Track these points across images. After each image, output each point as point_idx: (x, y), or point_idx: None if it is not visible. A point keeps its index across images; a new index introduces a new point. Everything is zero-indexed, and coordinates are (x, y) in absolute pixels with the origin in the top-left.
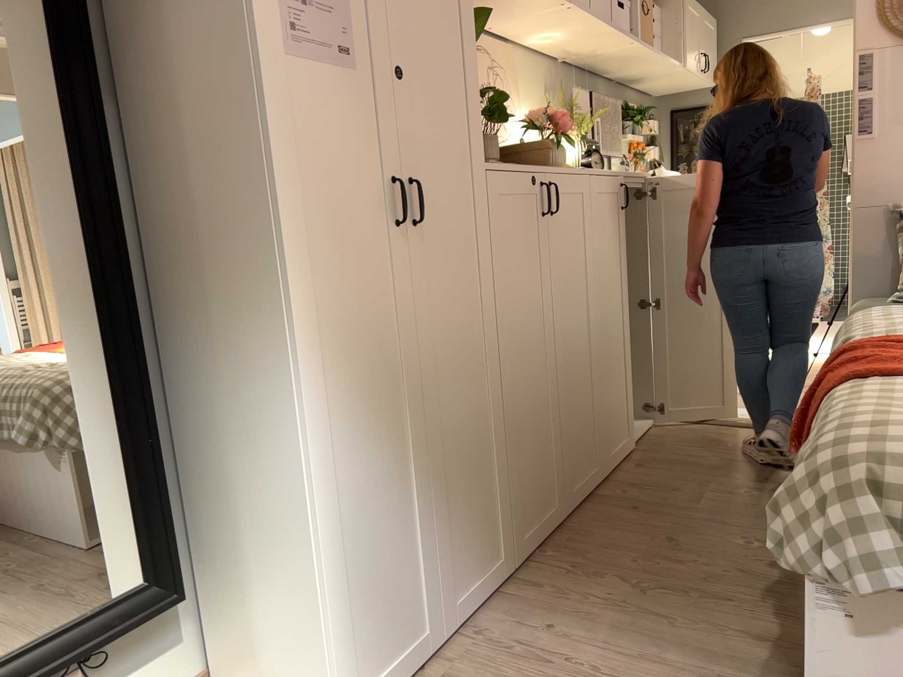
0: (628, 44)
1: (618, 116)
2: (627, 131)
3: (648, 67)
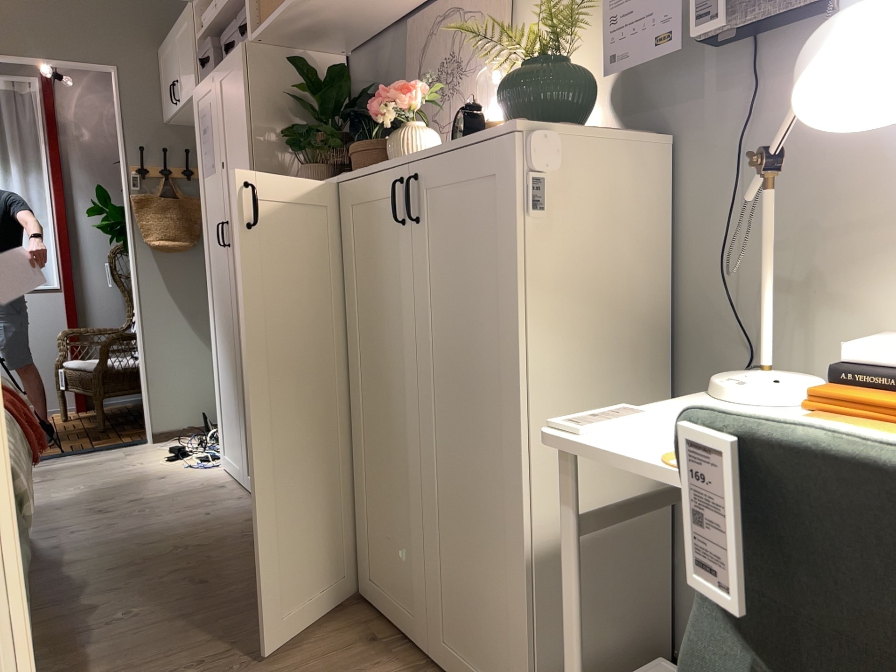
0: None
1: None
2: None
3: None
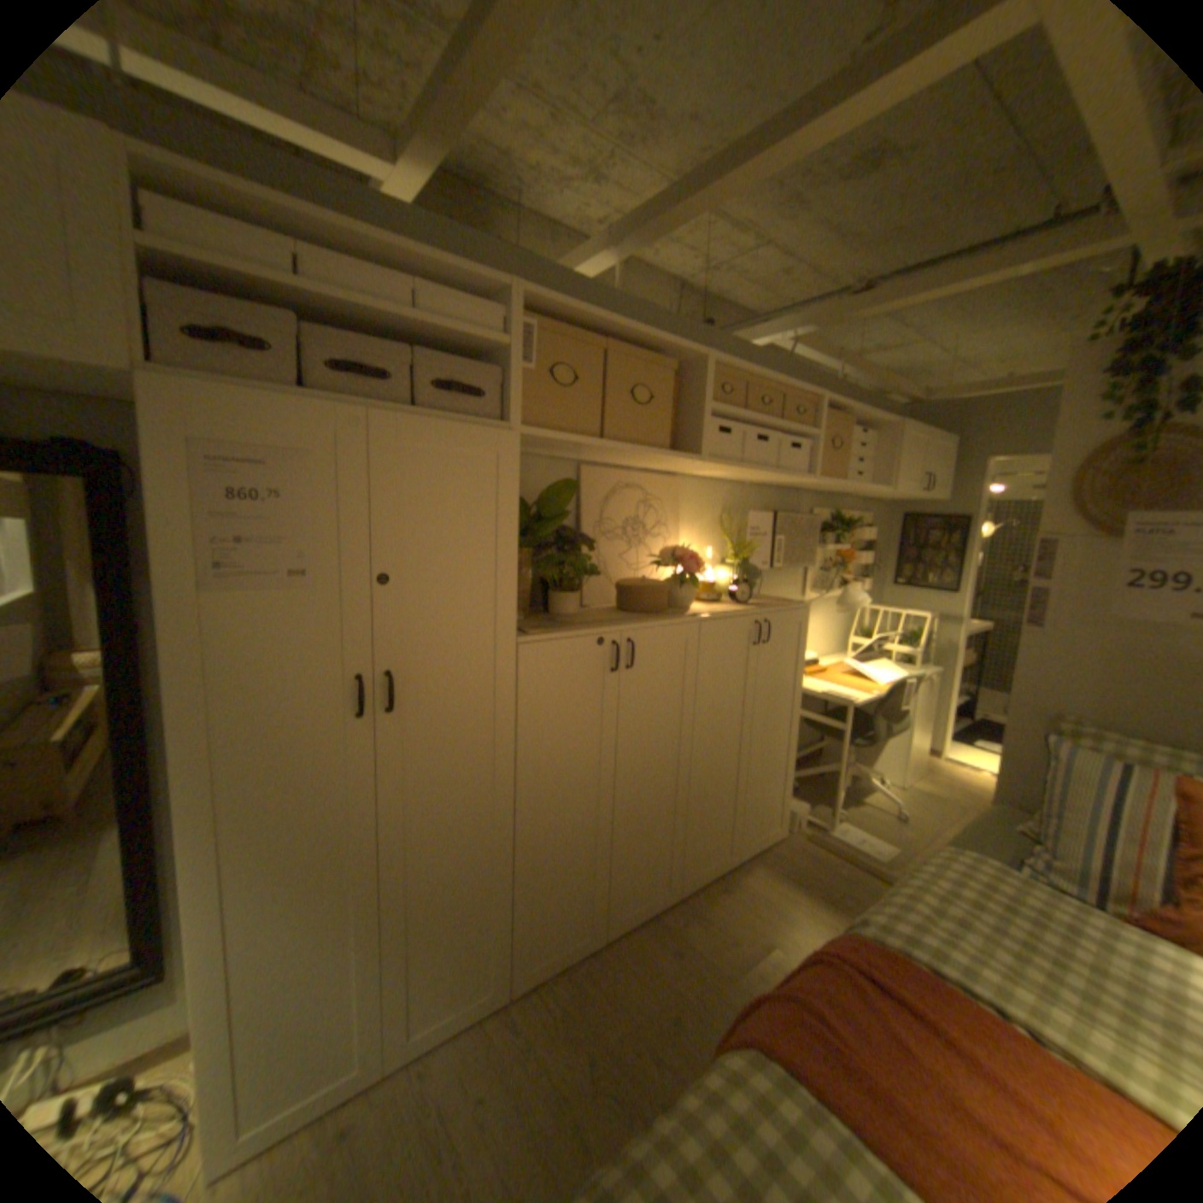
0: (805, 480)
1: (822, 527)
2: (834, 538)
3: (849, 489)
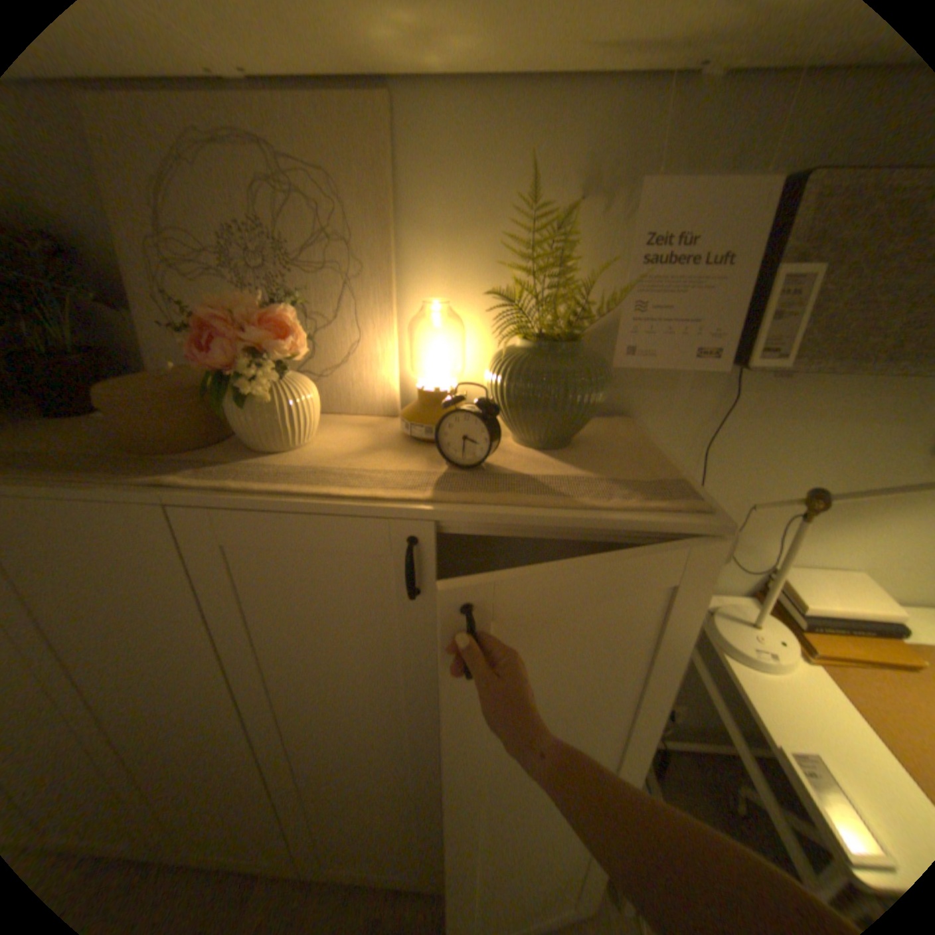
0: None
1: None
2: None
3: None
